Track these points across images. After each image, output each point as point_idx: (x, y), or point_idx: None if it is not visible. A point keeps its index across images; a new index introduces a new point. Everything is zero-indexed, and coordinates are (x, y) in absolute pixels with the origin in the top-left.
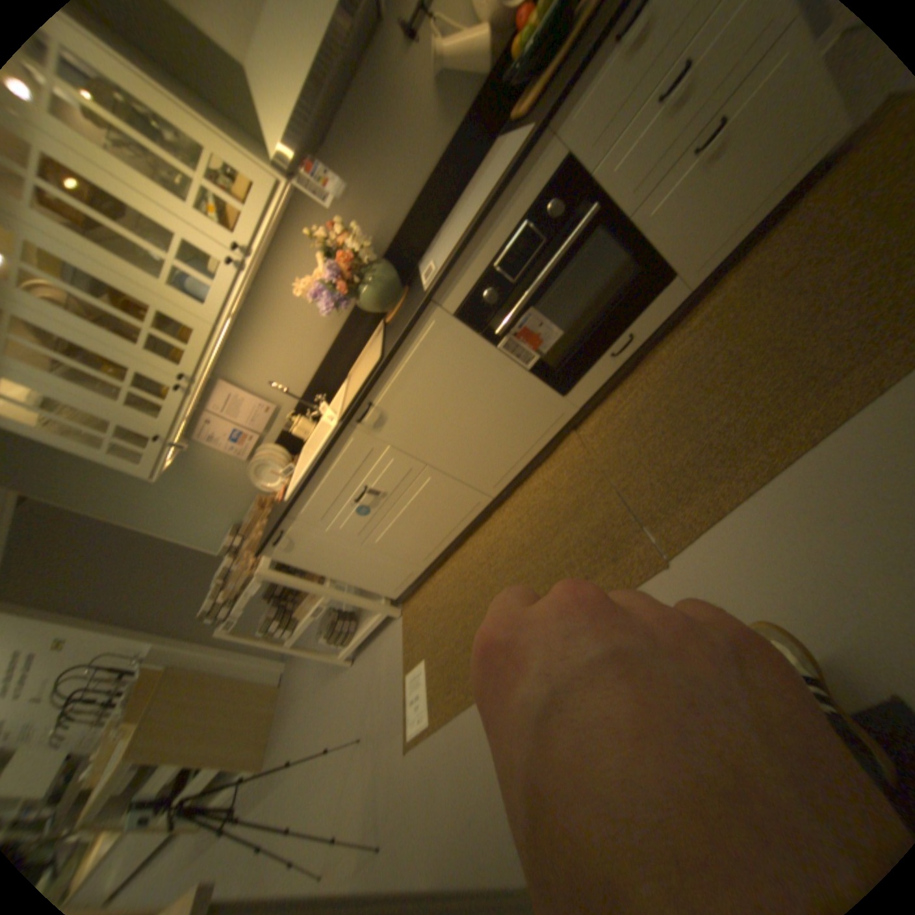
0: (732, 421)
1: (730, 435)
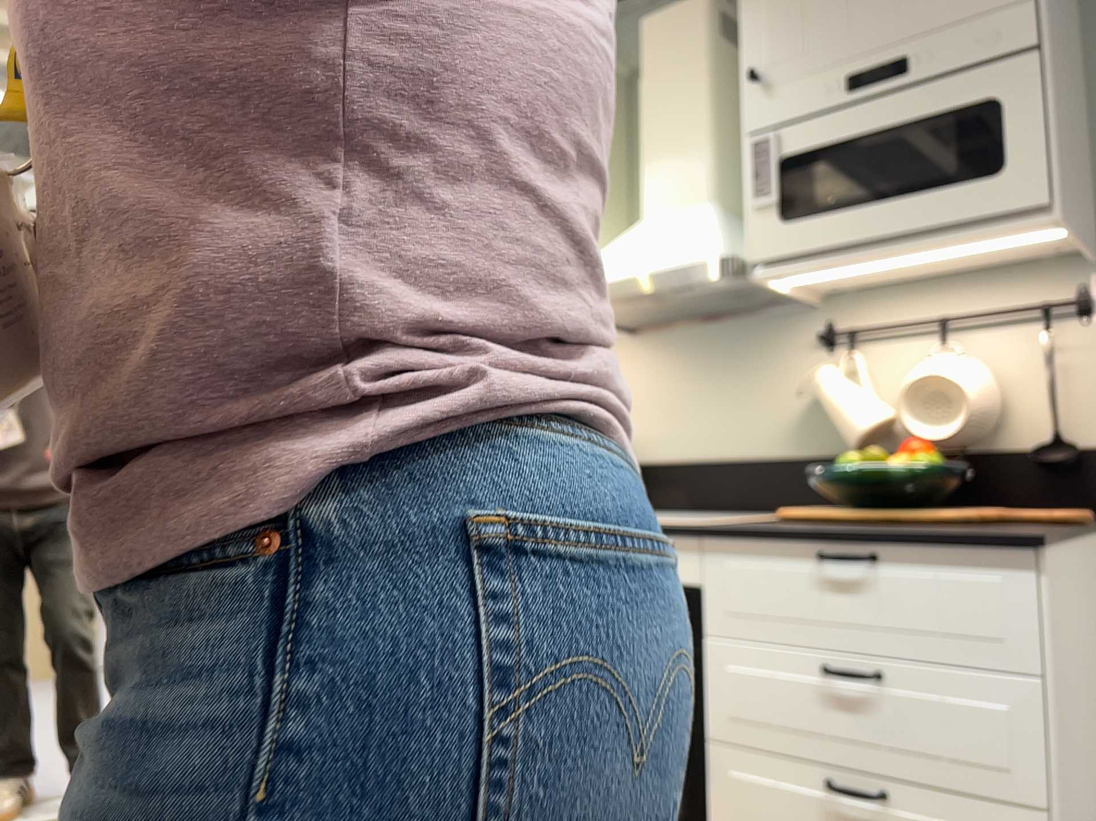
0: None
1: None
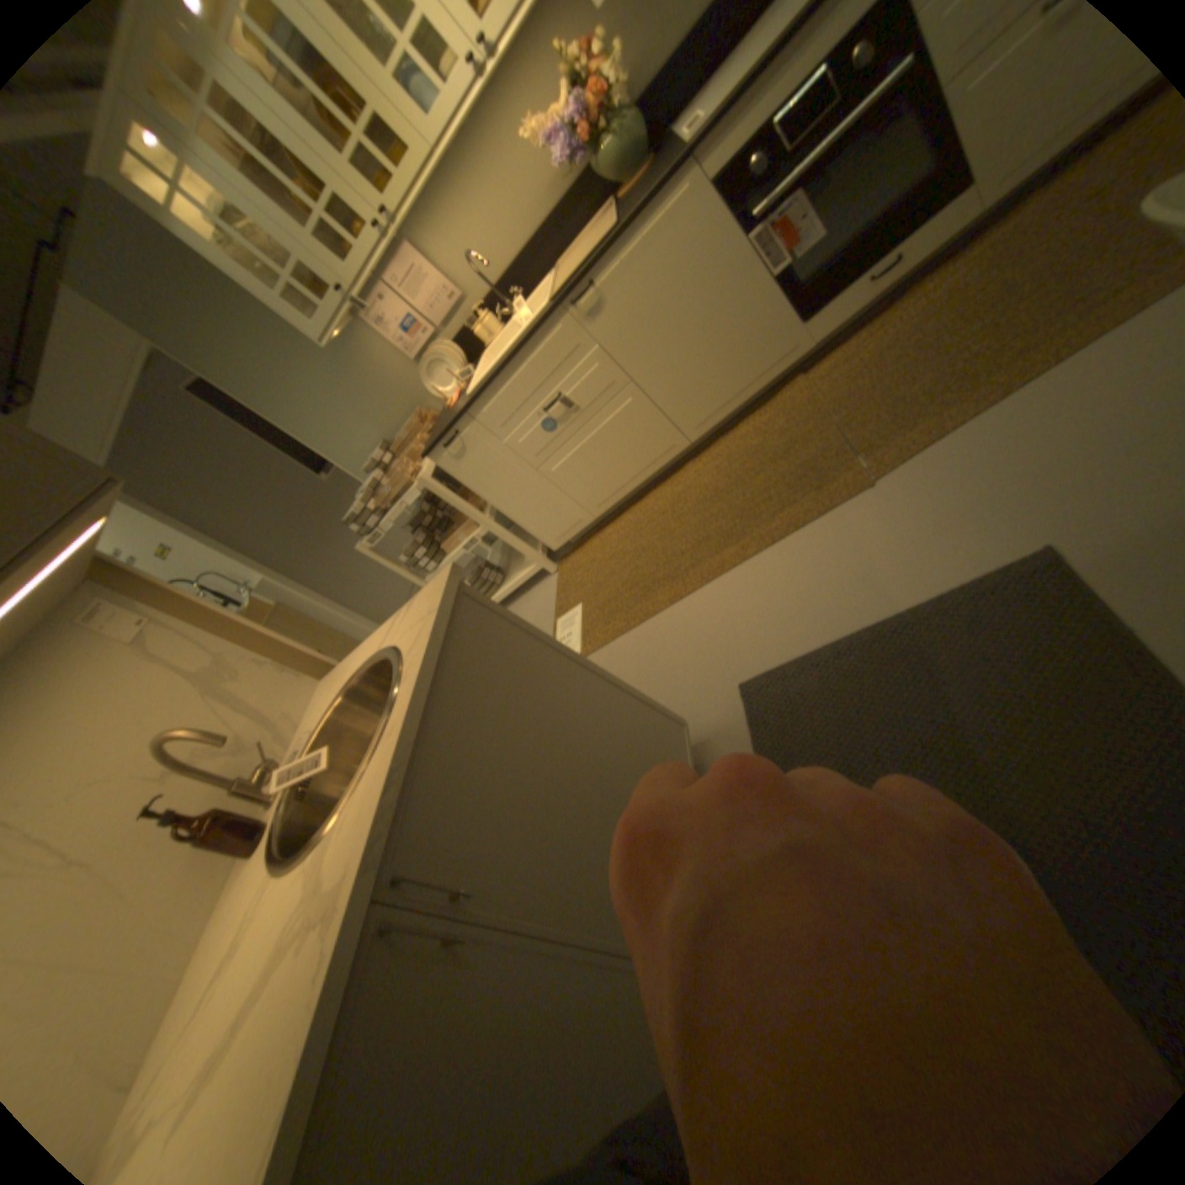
0: (984, 348)
1: (977, 361)
